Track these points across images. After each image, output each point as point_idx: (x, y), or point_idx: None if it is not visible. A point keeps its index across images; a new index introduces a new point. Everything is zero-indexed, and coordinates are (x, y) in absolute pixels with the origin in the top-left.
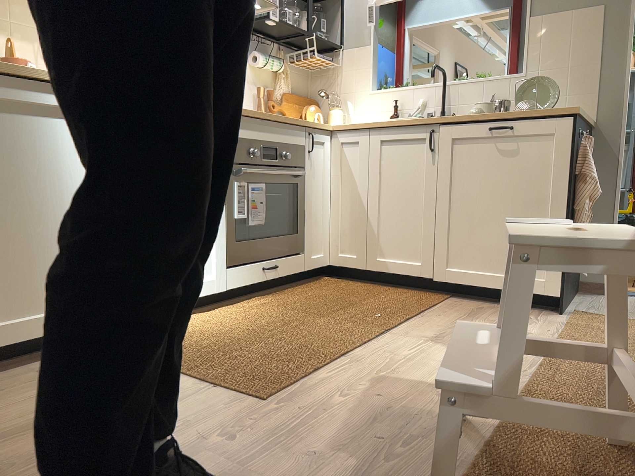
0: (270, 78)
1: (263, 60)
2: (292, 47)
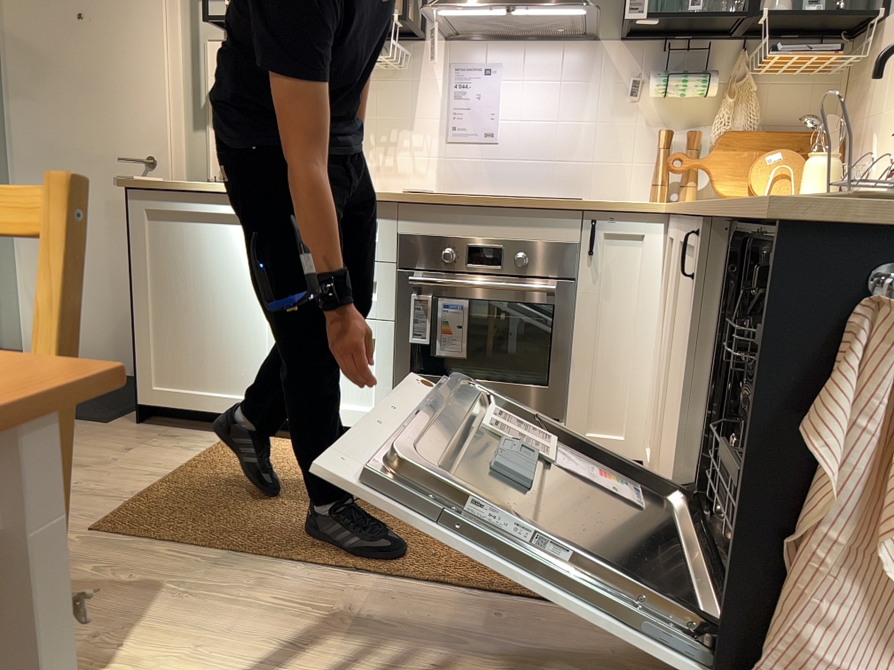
0: (706, 108)
1: (652, 85)
2: (777, 36)
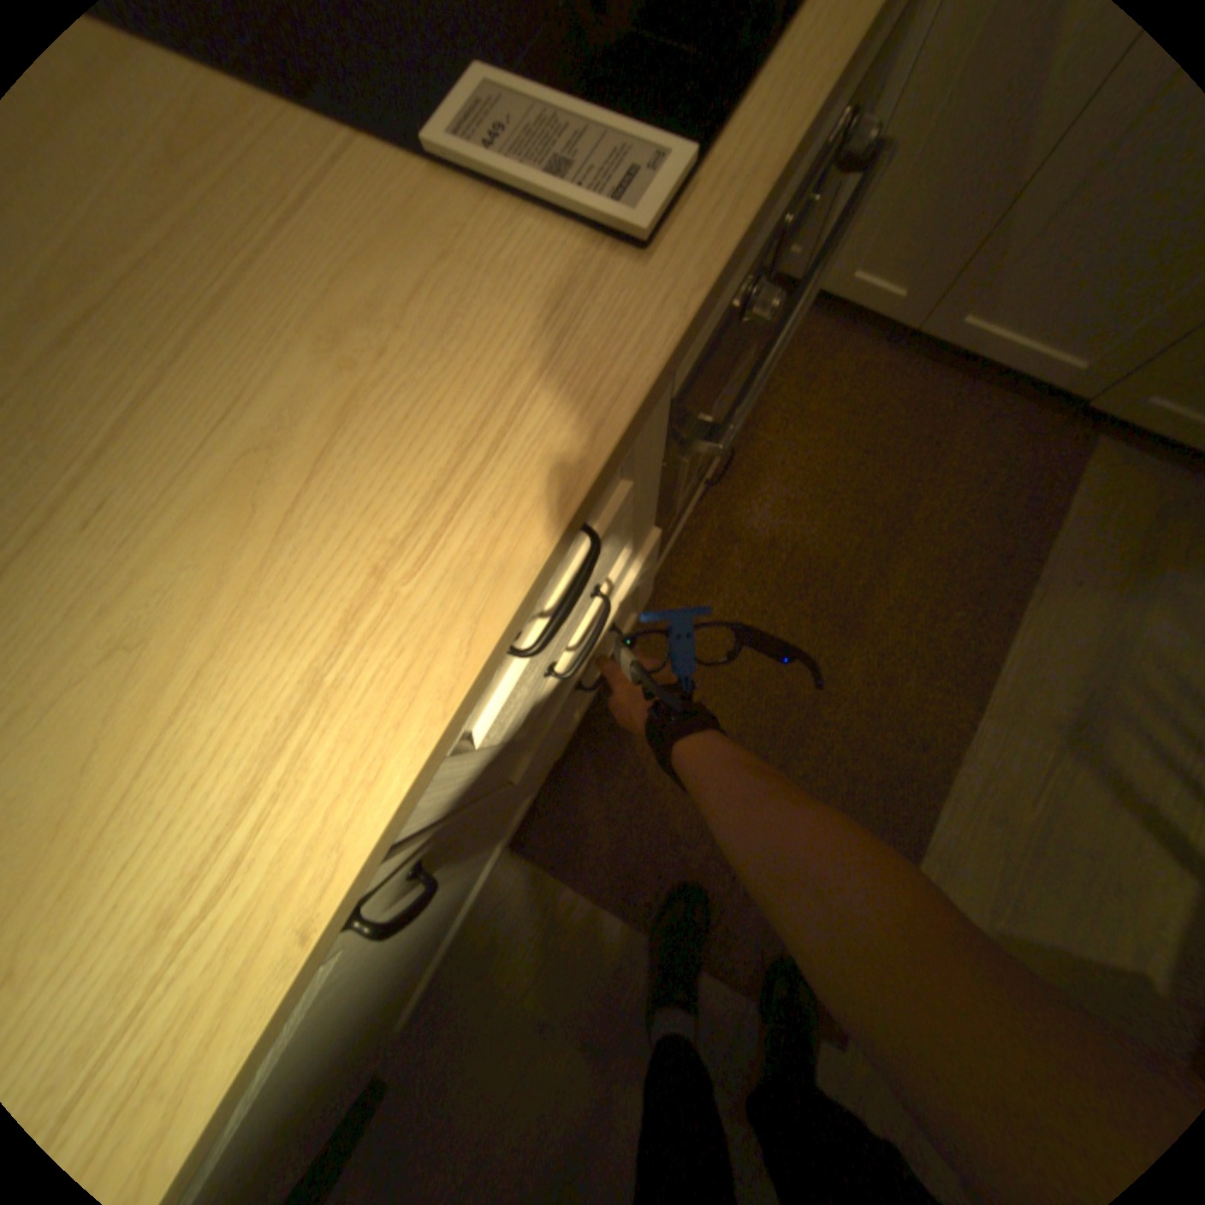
0: None
1: None
2: None
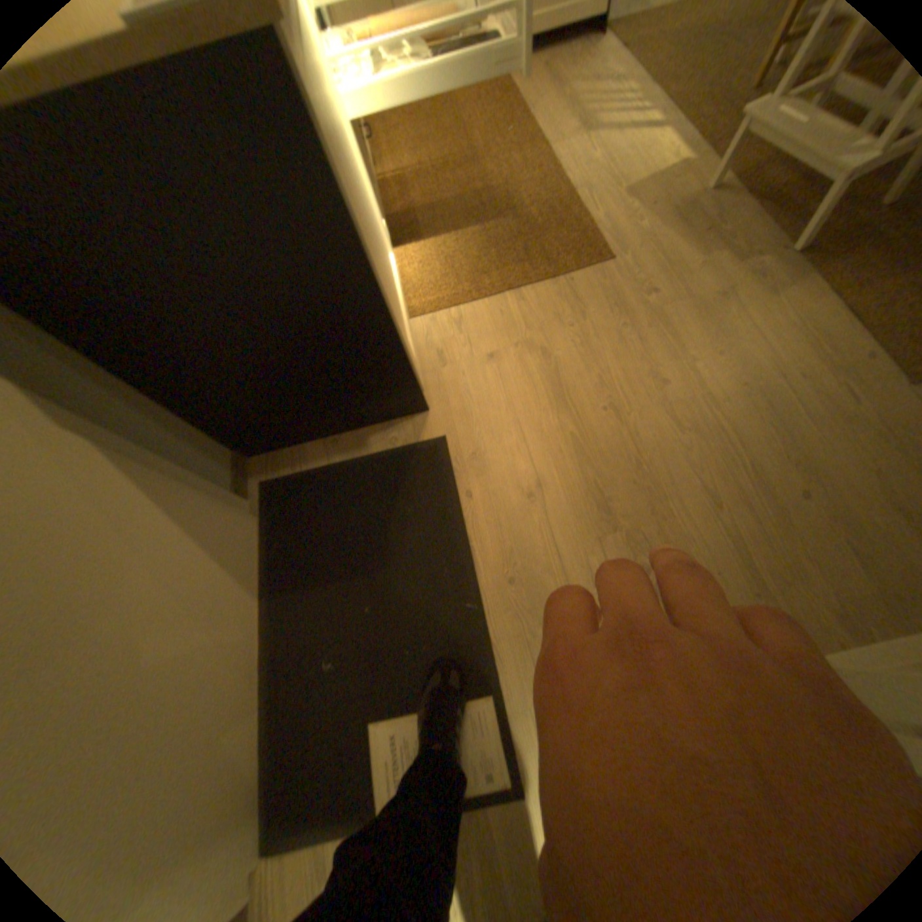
0: None
1: None
2: None
